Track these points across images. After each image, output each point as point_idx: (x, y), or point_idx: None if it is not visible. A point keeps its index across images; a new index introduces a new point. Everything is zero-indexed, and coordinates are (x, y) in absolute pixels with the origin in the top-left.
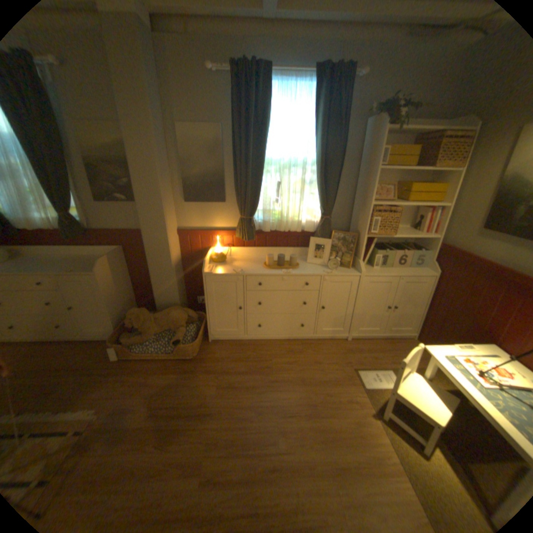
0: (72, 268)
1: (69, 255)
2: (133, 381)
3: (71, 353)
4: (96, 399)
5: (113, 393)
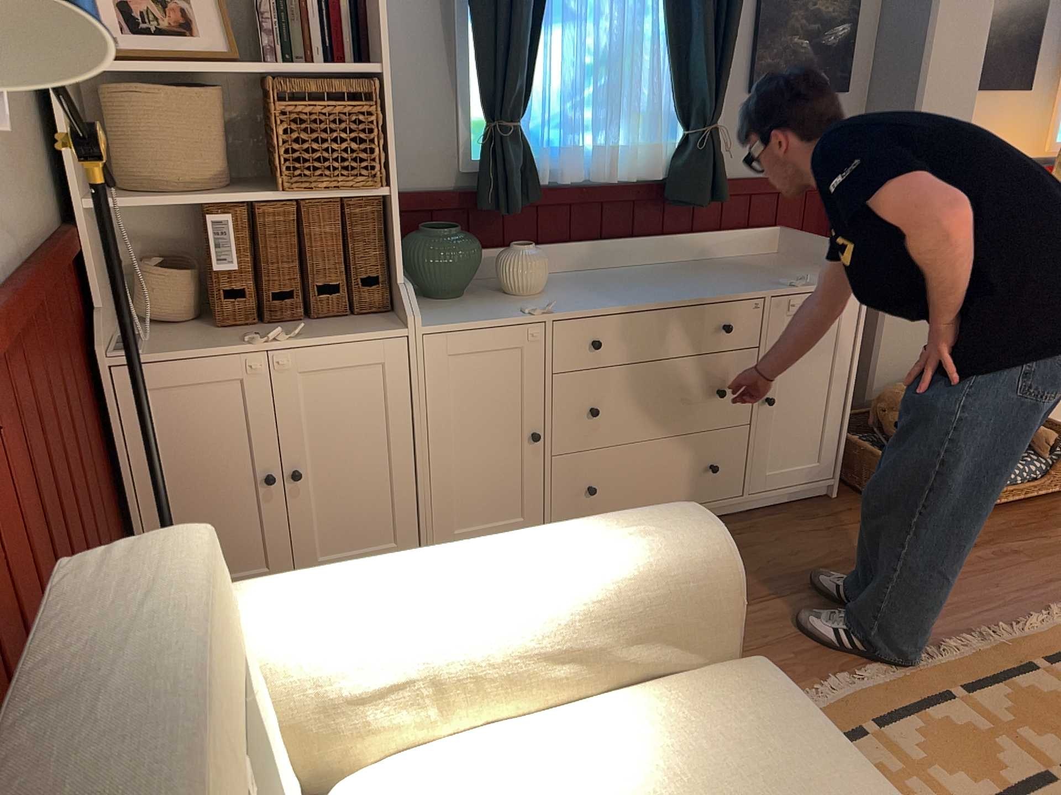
0: (779, 279)
1: (650, 264)
2: (1032, 544)
3: (770, 535)
4: (1032, 586)
5: (1040, 569)
